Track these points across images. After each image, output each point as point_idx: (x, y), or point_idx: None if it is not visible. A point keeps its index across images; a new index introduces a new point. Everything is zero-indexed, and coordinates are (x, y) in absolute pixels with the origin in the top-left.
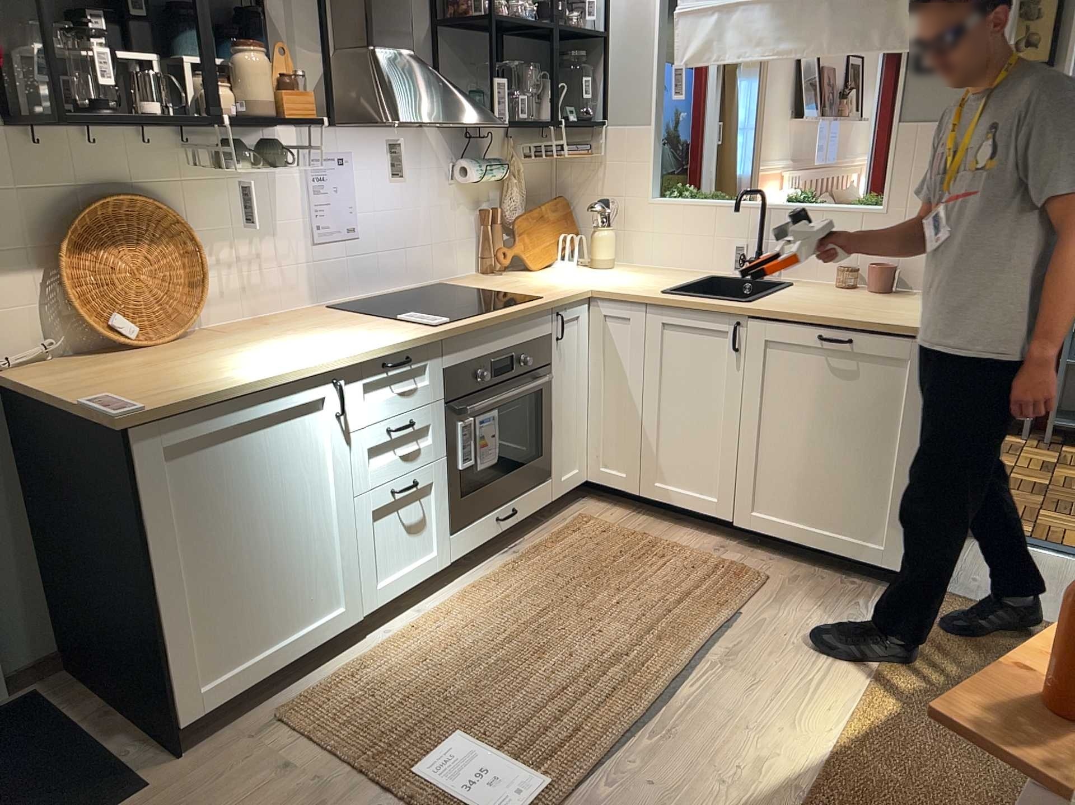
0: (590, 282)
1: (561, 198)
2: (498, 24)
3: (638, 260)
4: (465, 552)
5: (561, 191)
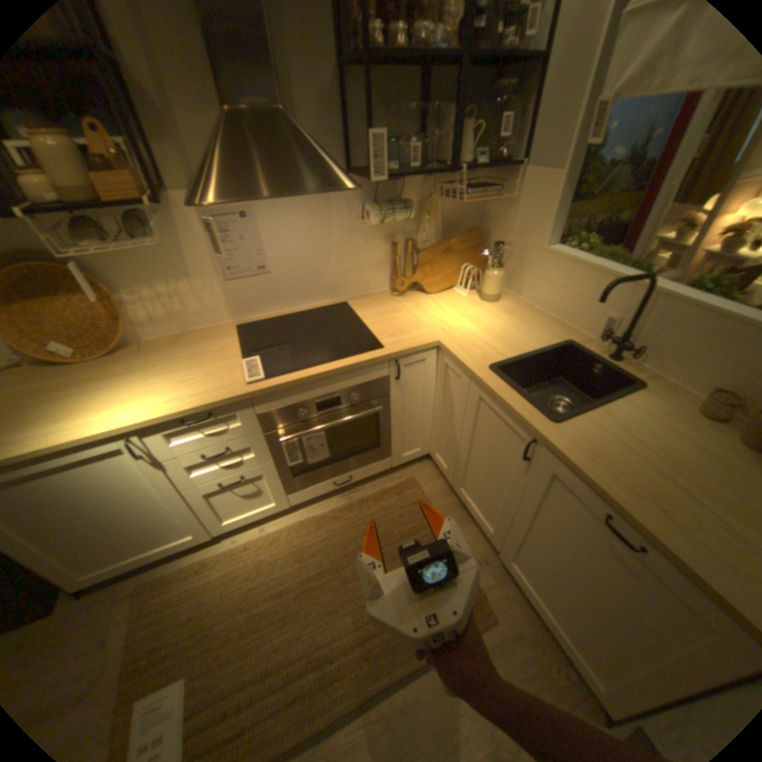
0: (450, 325)
1: (481, 226)
2: (416, 54)
3: (522, 297)
4: (302, 500)
5: (482, 221)
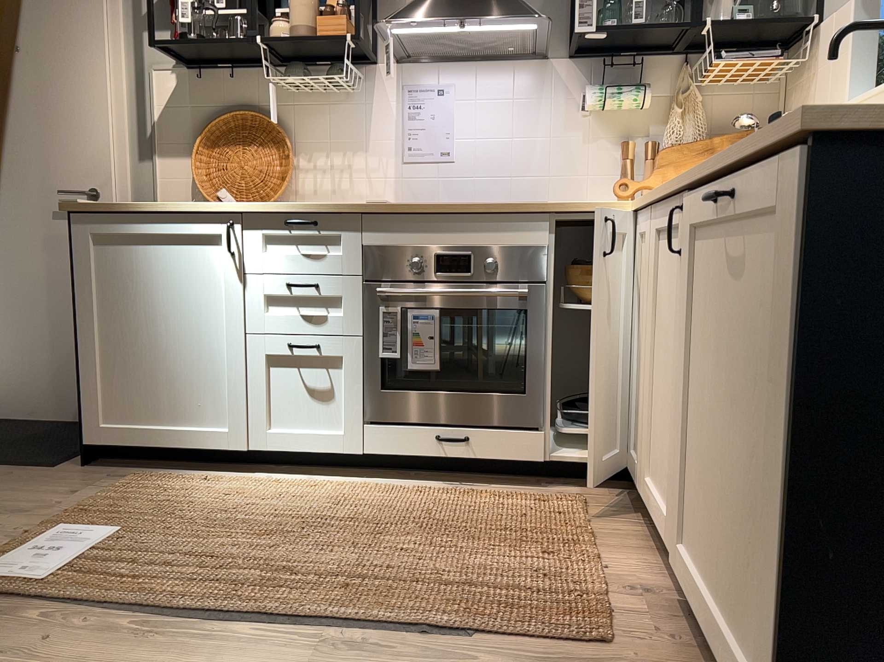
0: None
1: None
2: None
3: None
4: (386, 453)
5: None
